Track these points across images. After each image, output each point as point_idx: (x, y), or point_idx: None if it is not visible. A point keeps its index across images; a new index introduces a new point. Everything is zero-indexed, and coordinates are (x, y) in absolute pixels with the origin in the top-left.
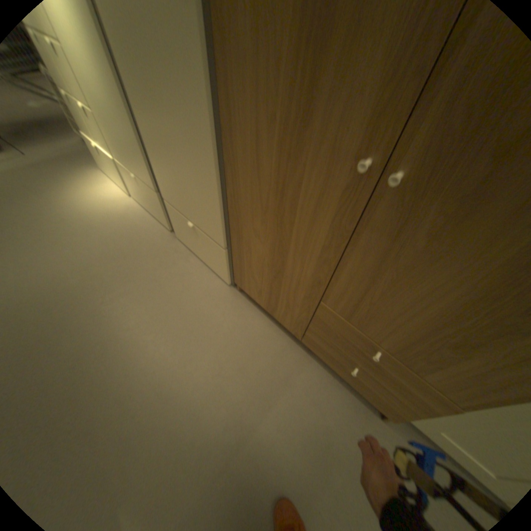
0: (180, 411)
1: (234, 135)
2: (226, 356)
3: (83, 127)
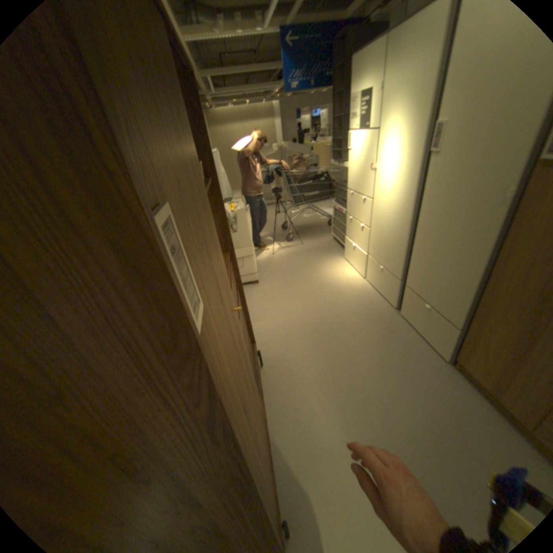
0: (405, 432)
1: (510, 264)
2: (444, 414)
3: (352, 236)
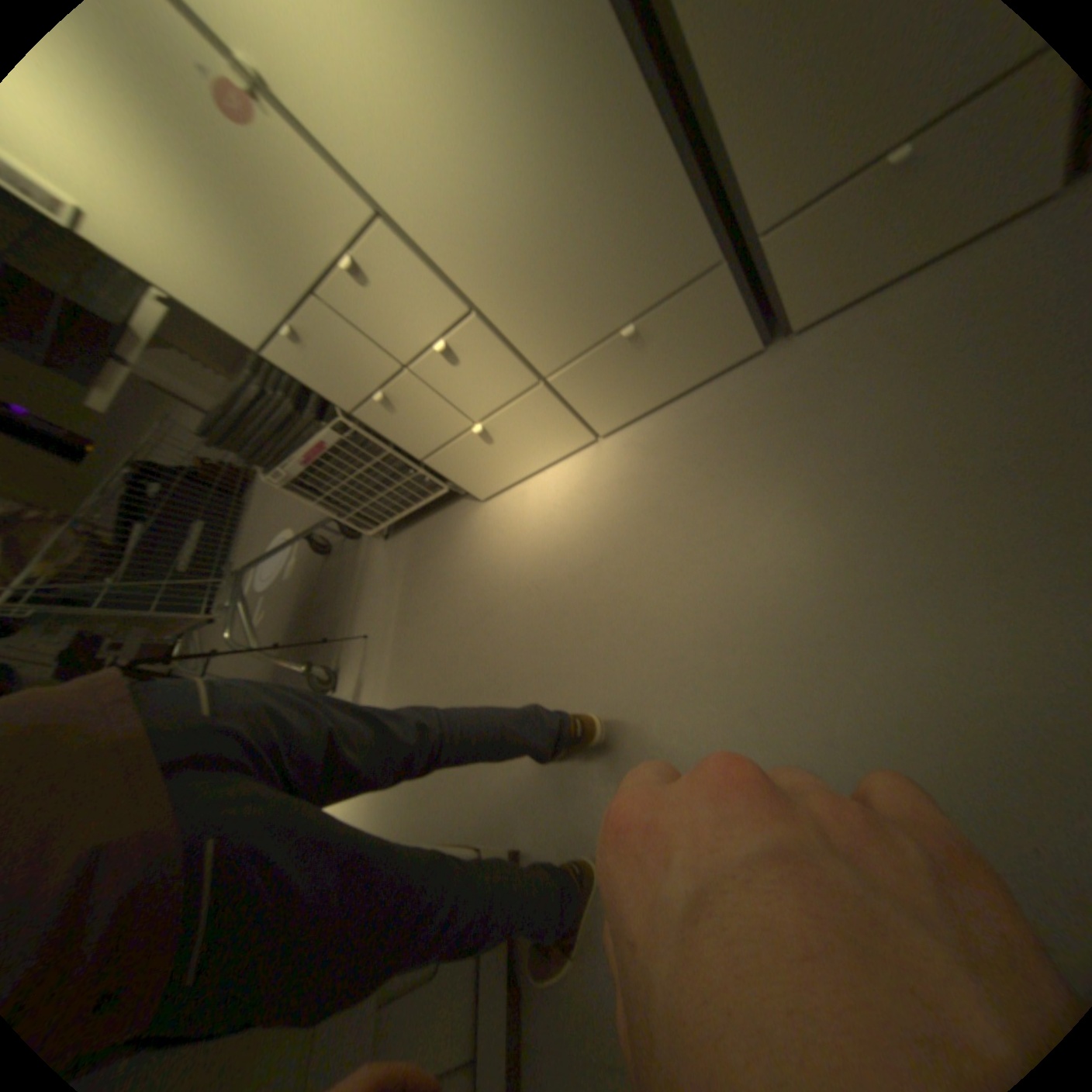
0: None
1: None
2: None
3: (446, 429)
